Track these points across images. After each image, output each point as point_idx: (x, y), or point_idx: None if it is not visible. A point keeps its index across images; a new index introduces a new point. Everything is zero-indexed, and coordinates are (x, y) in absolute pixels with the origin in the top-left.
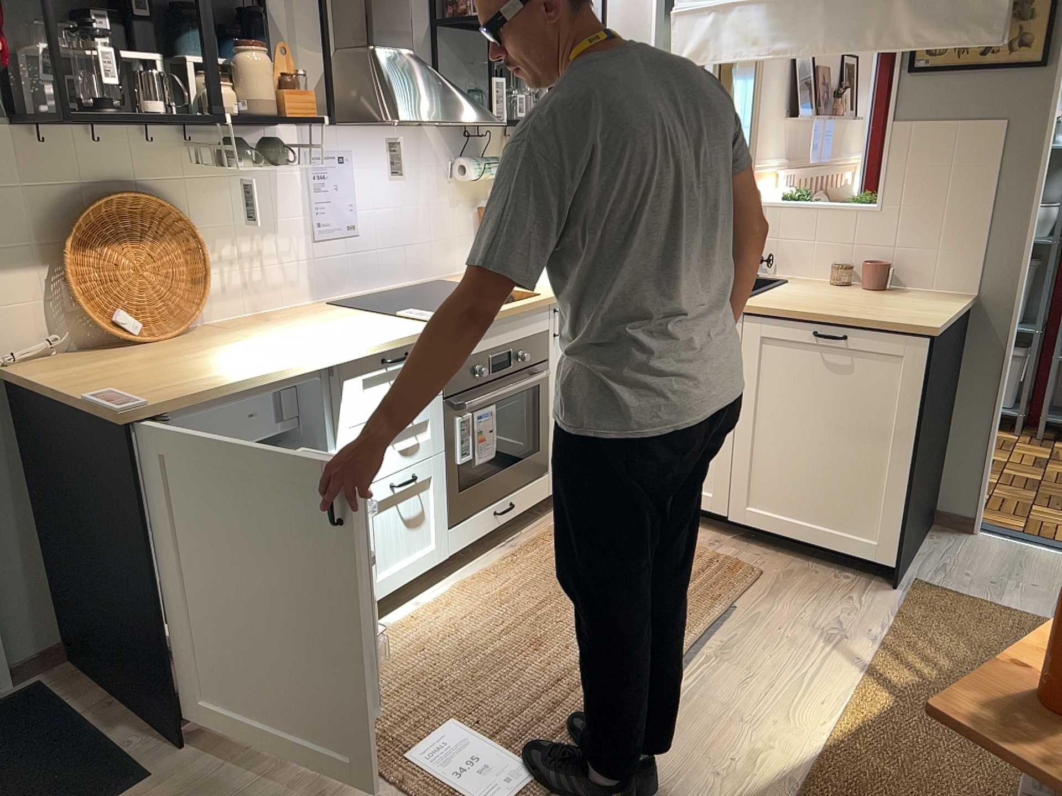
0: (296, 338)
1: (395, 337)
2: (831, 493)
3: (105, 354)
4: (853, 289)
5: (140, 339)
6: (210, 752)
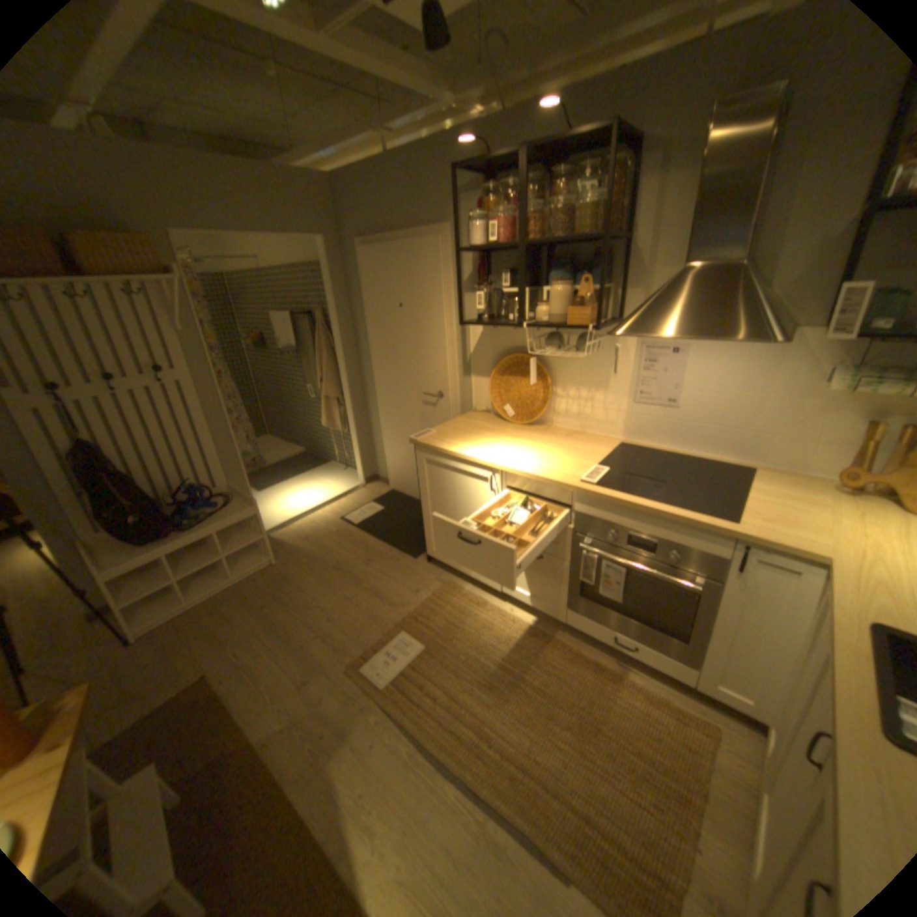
0: (529, 448)
1: (536, 473)
2: None
3: (493, 420)
4: None
5: (508, 419)
6: (424, 570)
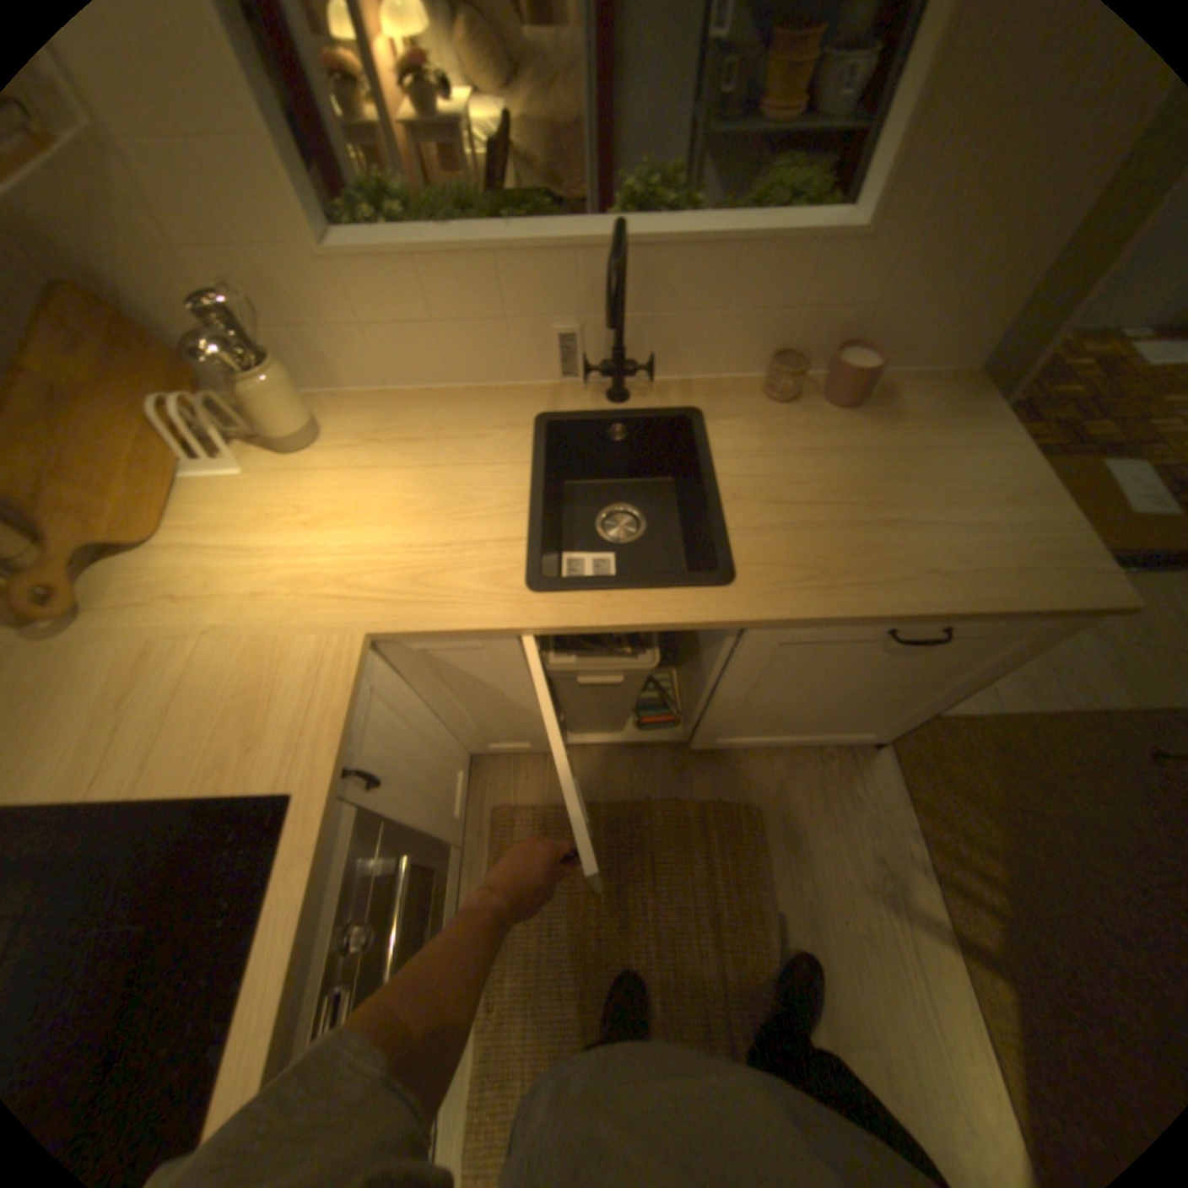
0: None
1: None
2: (827, 724)
3: None
4: (815, 415)
5: None
6: None
